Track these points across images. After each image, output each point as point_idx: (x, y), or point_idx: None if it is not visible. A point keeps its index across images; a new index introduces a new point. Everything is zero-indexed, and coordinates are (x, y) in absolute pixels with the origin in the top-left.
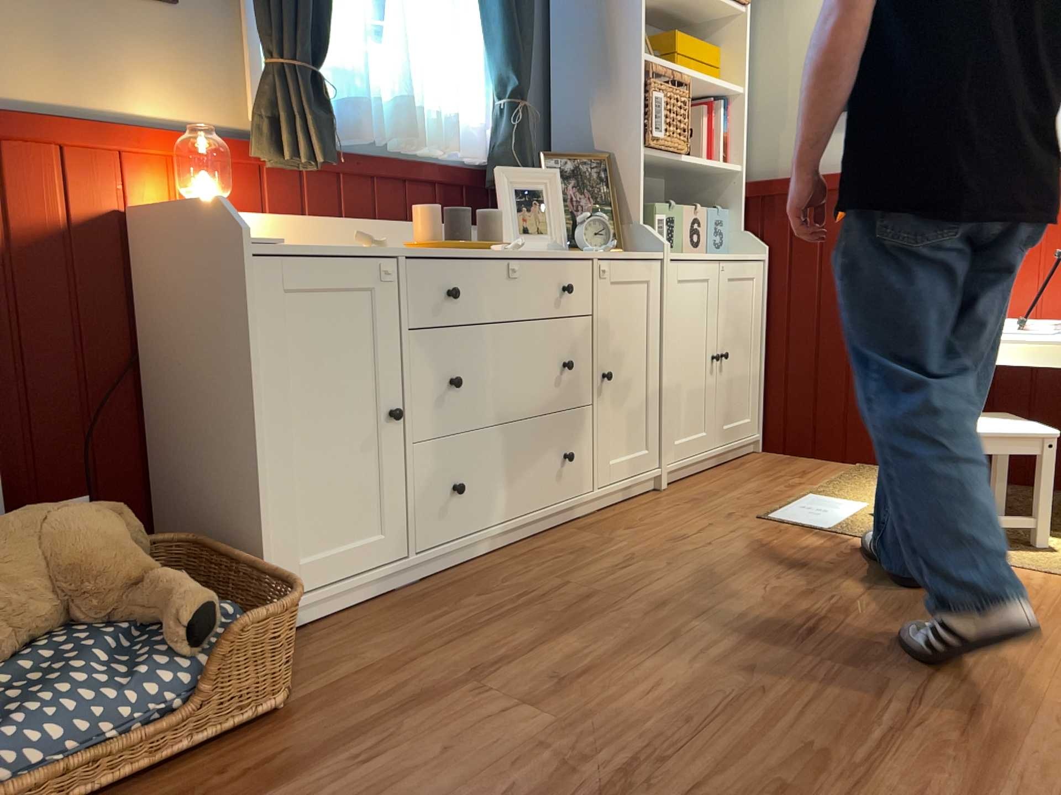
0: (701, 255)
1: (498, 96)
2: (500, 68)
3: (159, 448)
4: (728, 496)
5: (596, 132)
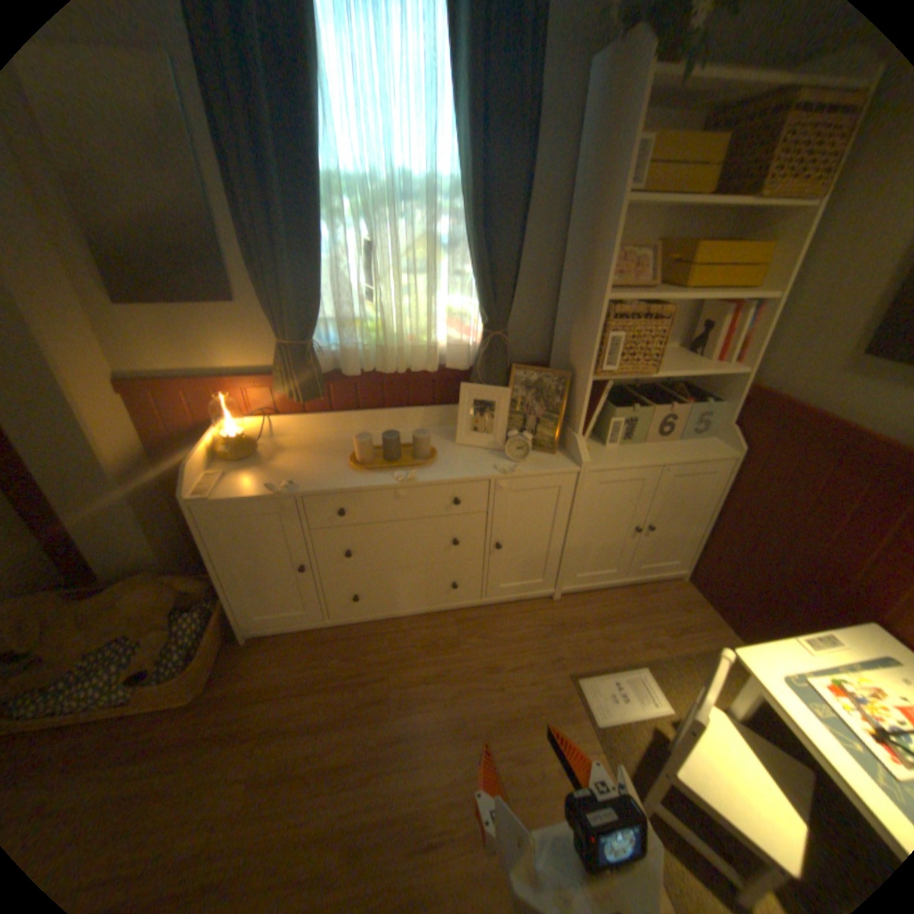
0: (656, 452)
1: (482, 323)
2: (479, 305)
3: None
4: (587, 634)
5: (572, 348)
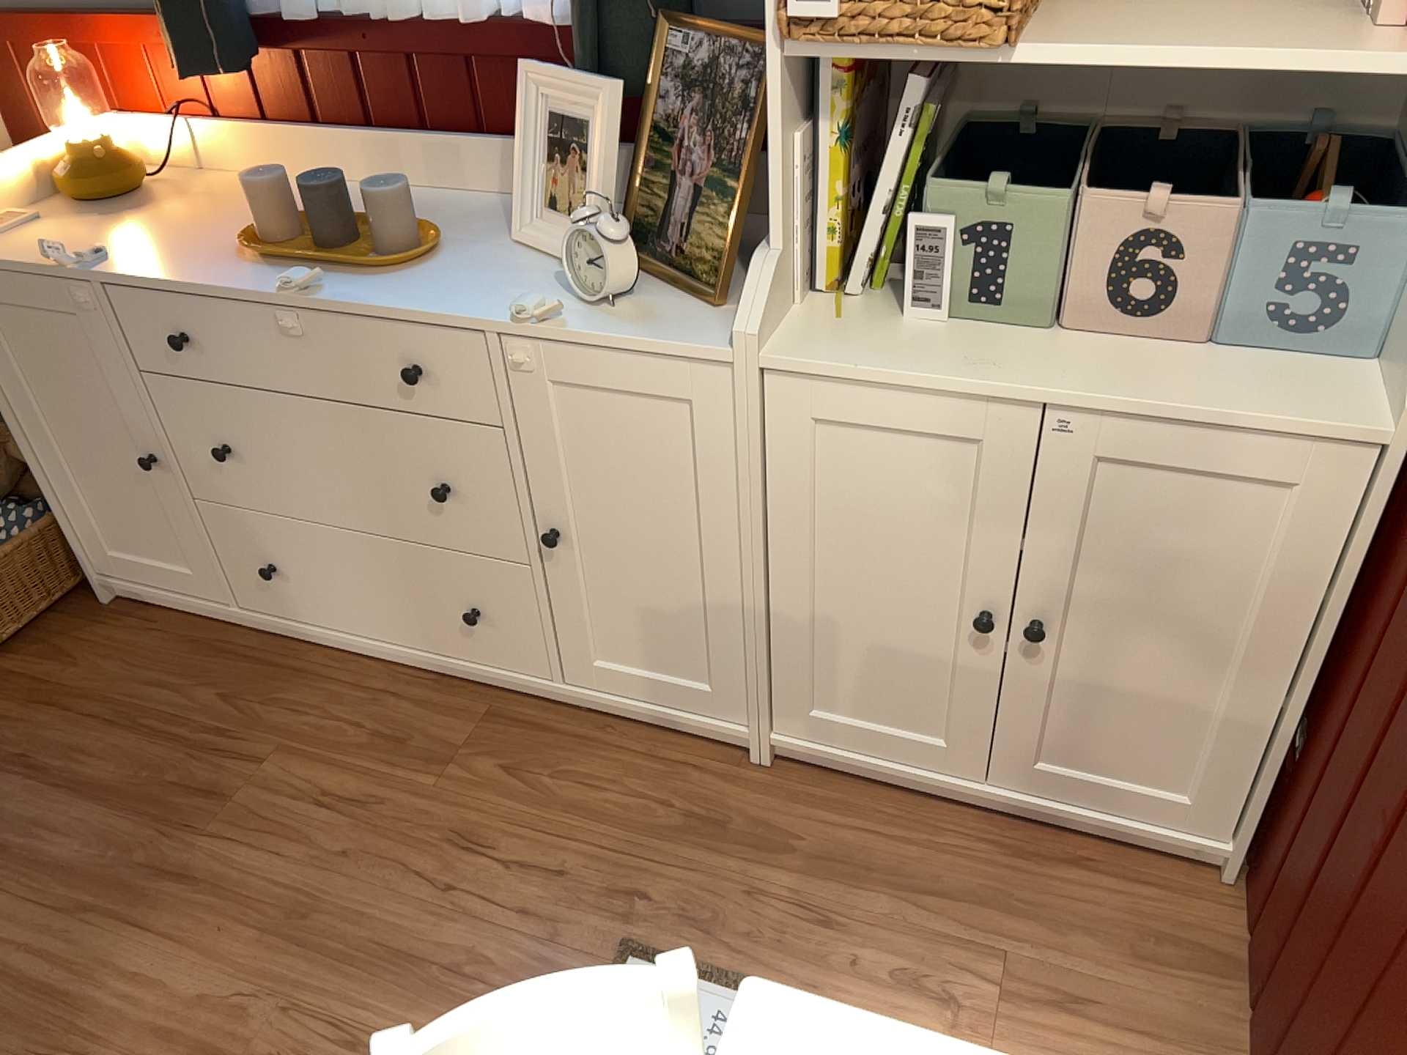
0: (1055, 362)
1: None
2: None
3: None
4: (767, 867)
5: None
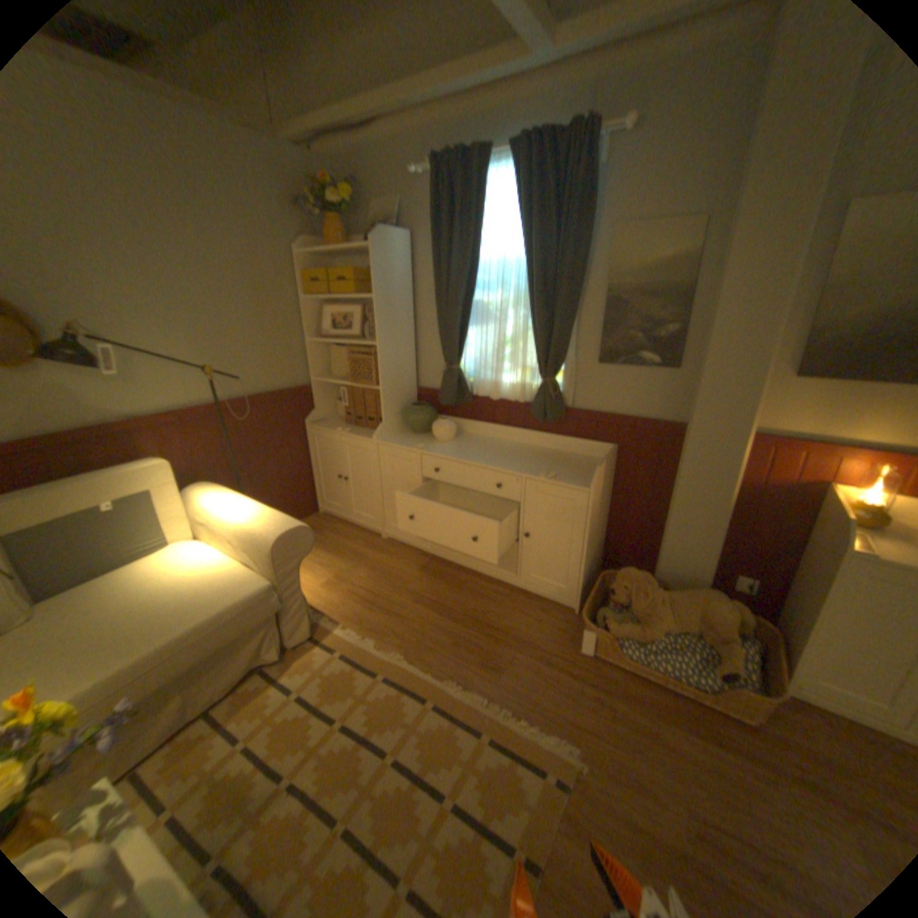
0: None
1: None
2: None
3: (797, 585)
4: None
5: None
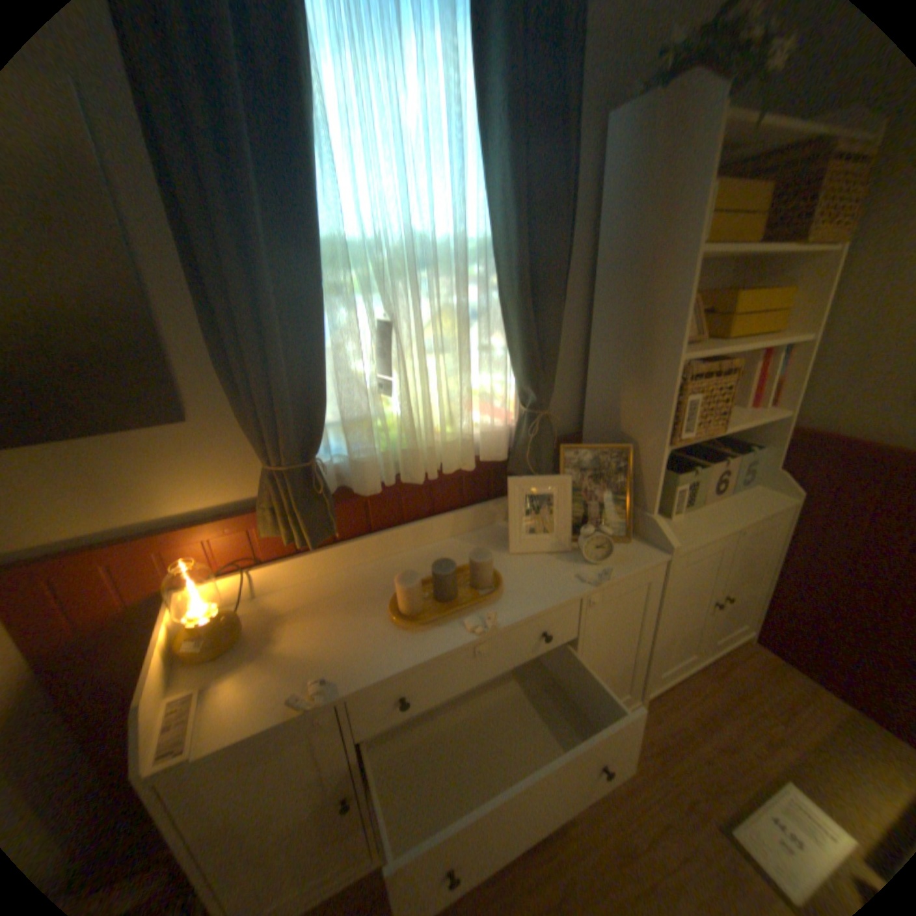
0: (724, 515)
1: (521, 401)
2: (522, 381)
3: None
4: (701, 751)
5: (625, 415)
